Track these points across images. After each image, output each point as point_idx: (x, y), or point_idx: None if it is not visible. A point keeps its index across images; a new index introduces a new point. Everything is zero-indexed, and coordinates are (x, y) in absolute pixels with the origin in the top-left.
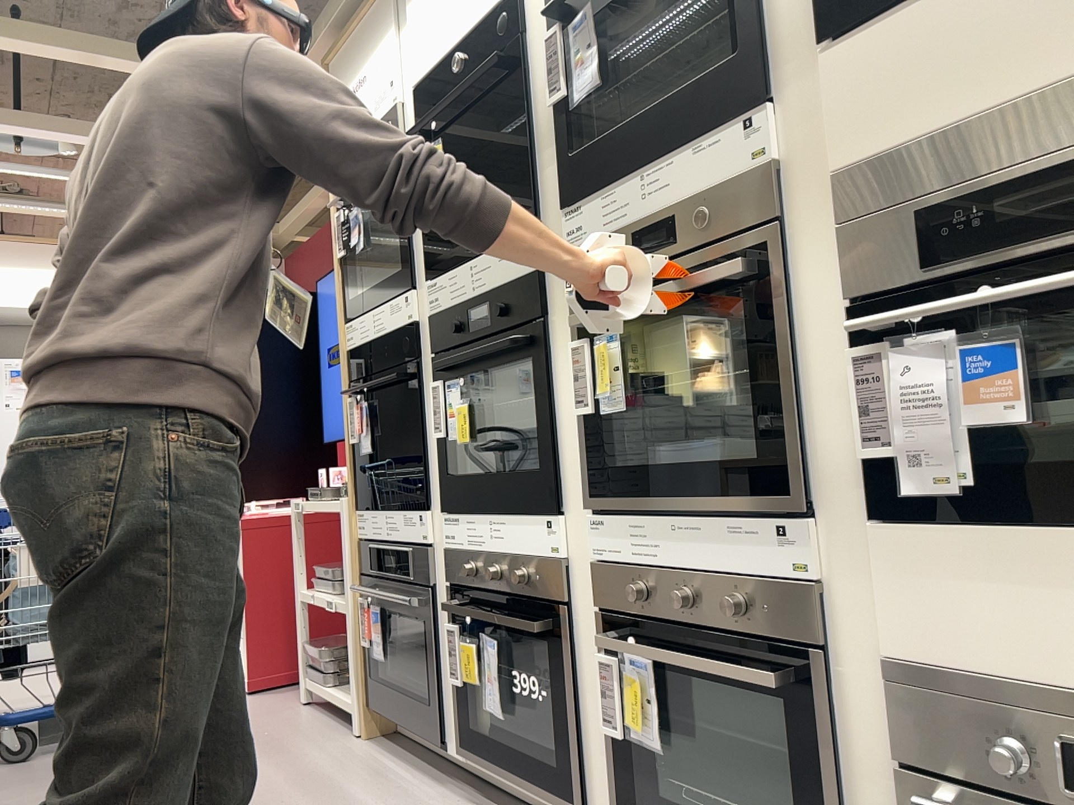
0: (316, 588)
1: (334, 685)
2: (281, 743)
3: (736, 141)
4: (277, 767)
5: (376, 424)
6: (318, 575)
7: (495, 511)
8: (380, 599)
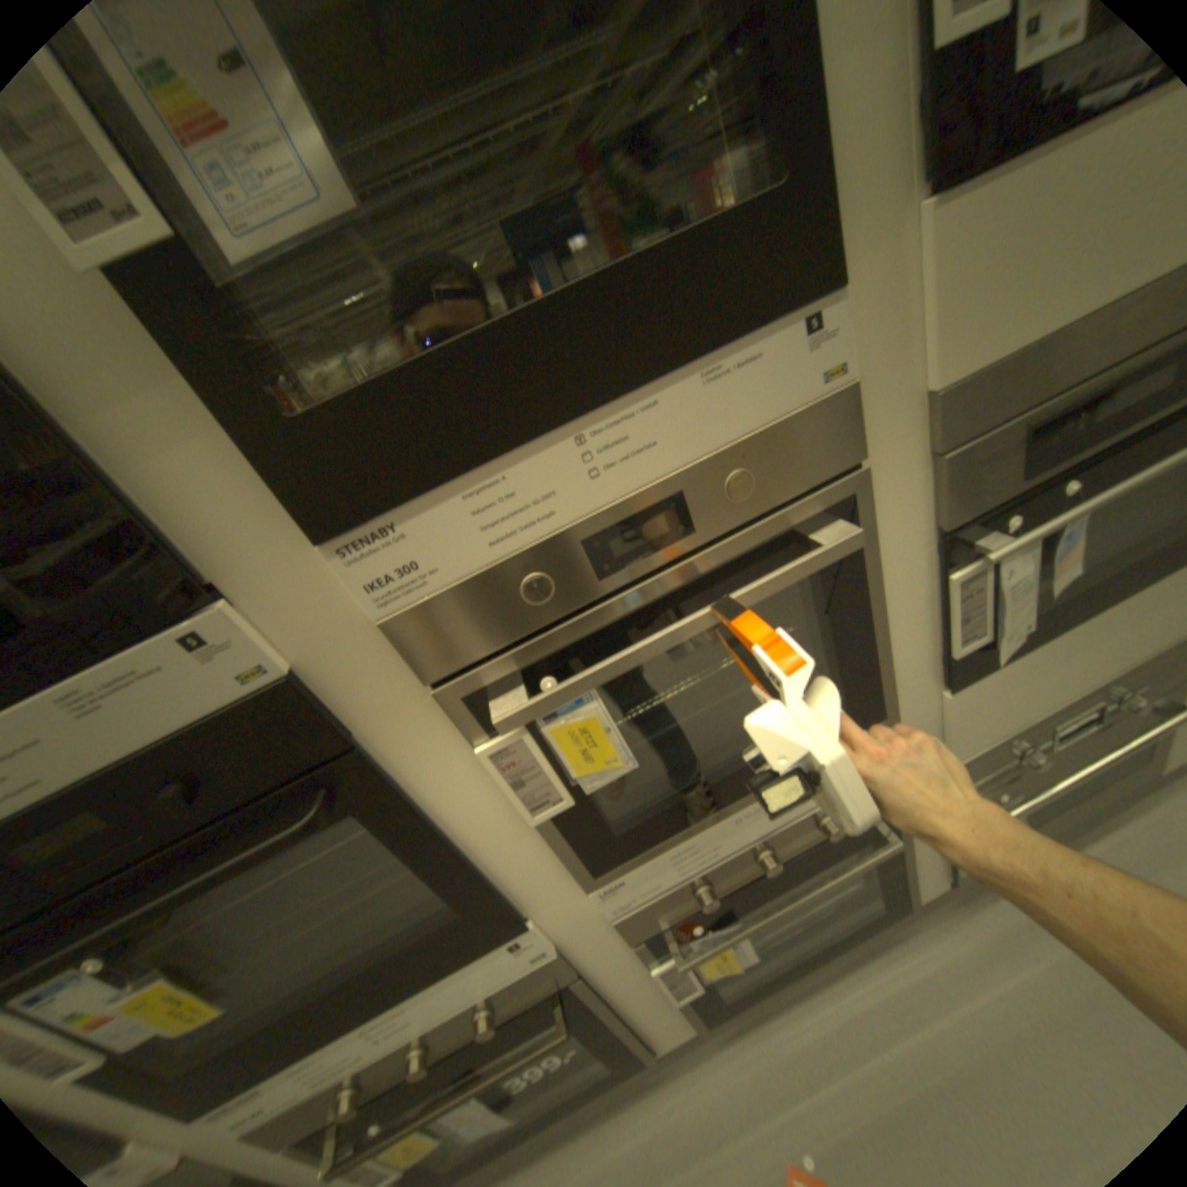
0: None
1: None
2: None
3: (793, 352)
4: None
5: None
6: None
7: (364, 1018)
8: None
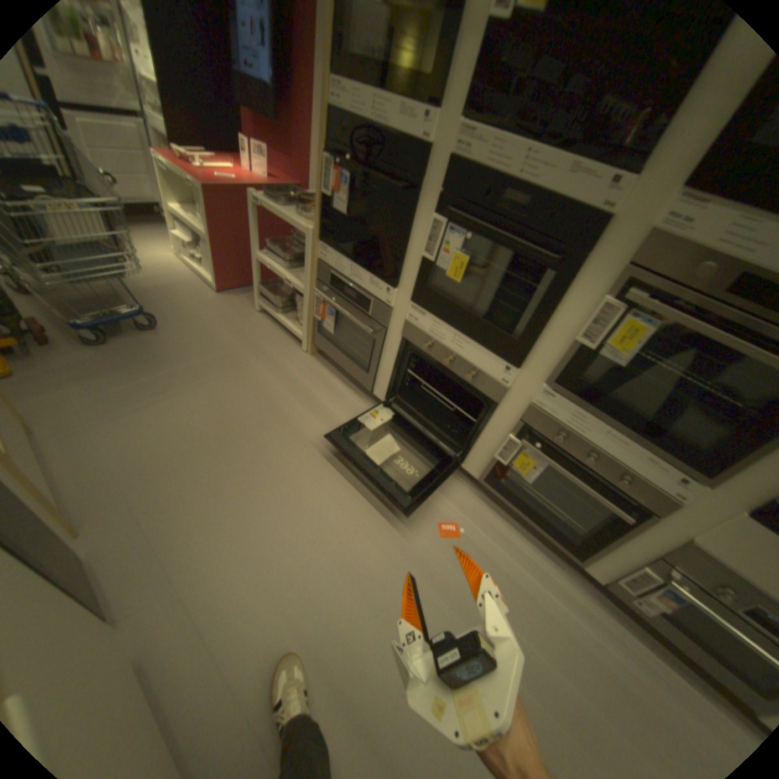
0: (267, 257)
1: (282, 315)
2: (264, 352)
3: None
4: (273, 375)
5: (352, 194)
6: (267, 248)
7: (464, 333)
8: (335, 305)
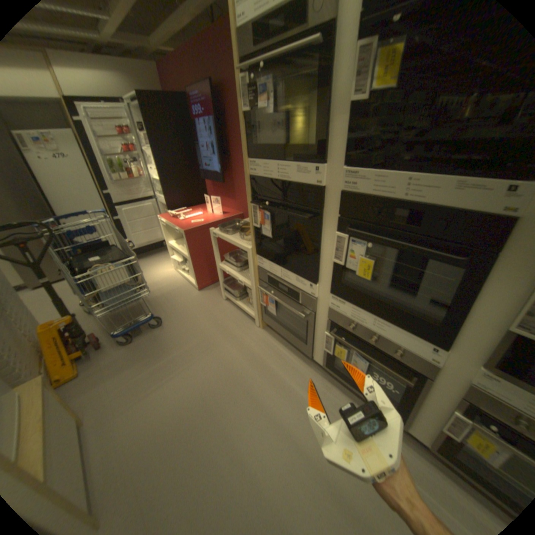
0: (226, 264)
1: (240, 301)
2: (230, 331)
3: None
4: (237, 350)
5: (274, 223)
6: (225, 258)
7: (383, 317)
8: (274, 295)
